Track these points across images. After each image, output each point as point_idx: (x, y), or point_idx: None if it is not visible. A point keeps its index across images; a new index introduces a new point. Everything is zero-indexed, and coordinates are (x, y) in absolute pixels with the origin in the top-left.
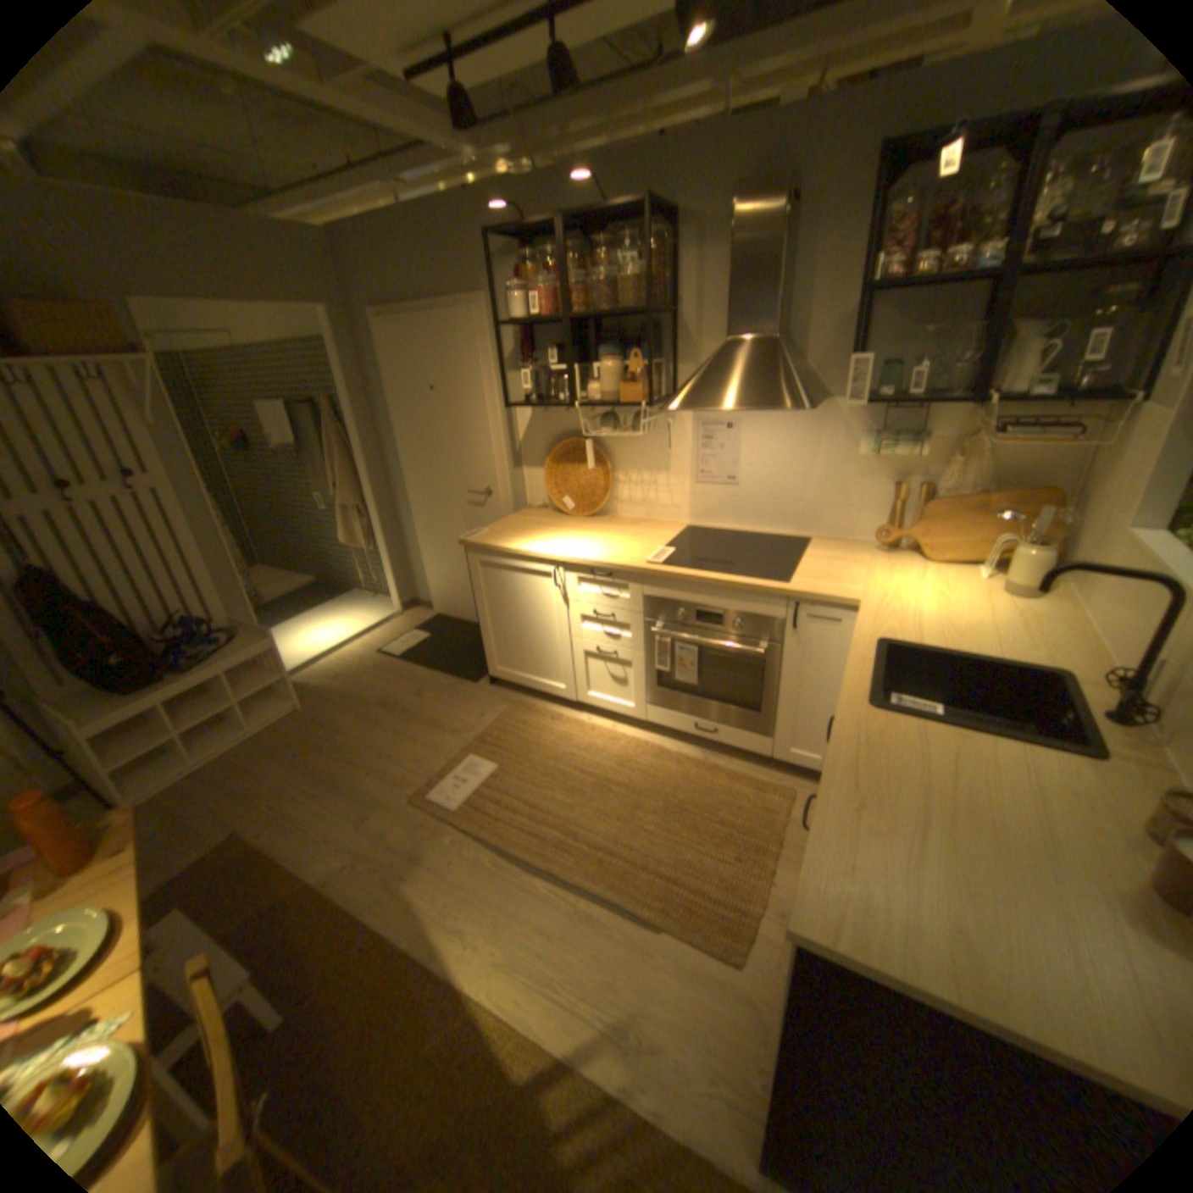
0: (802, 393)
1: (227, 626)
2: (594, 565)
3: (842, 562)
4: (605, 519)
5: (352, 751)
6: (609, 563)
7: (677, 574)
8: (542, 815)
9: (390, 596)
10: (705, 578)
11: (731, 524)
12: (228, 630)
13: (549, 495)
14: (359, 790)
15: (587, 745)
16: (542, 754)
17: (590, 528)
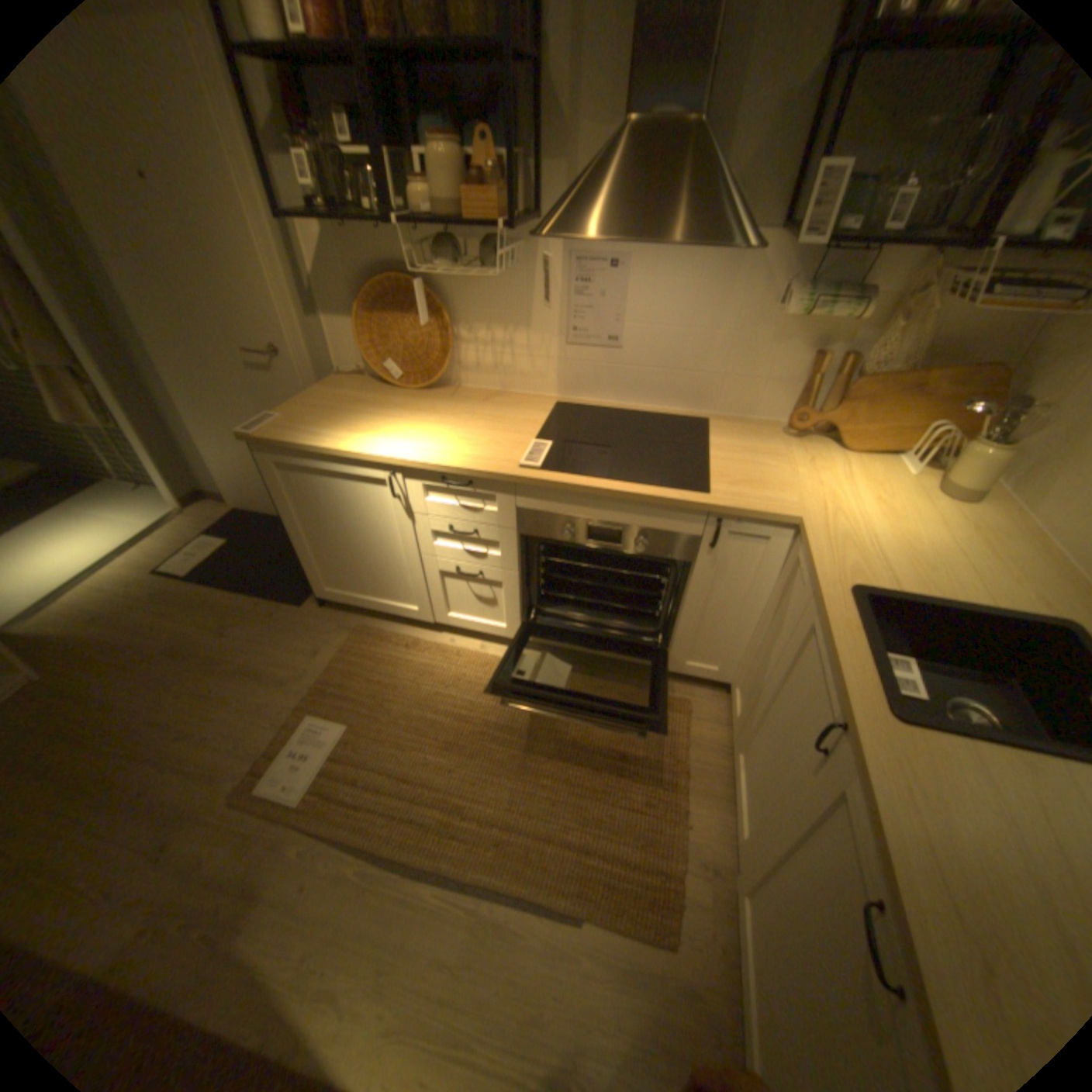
0: (748, 218)
1: None
2: (447, 470)
3: (756, 455)
4: (447, 391)
5: (130, 736)
6: (469, 468)
7: (565, 484)
8: (415, 788)
9: (157, 490)
10: (603, 489)
11: (610, 398)
12: None
13: (363, 357)
14: (150, 797)
15: (455, 678)
16: (401, 699)
17: (428, 406)
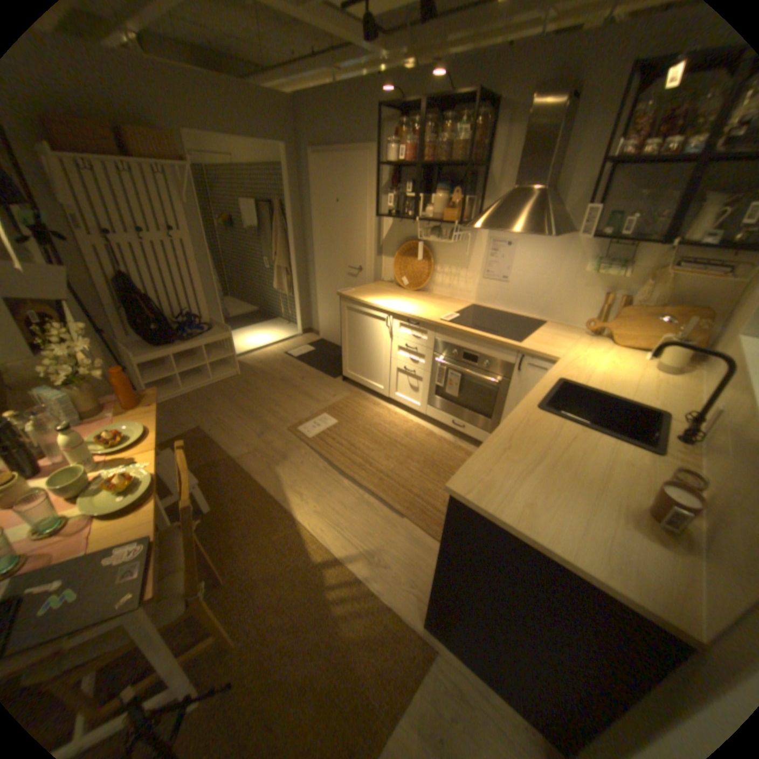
0: (552, 225)
1: (209, 322)
2: (410, 317)
3: (560, 338)
4: (425, 294)
5: (263, 400)
6: (419, 317)
7: (456, 328)
8: (356, 450)
9: (297, 324)
10: (471, 333)
11: (500, 307)
12: (209, 324)
13: (394, 275)
14: (263, 419)
15: (389, 421)
16: (363, 421)
17: (414, 297)
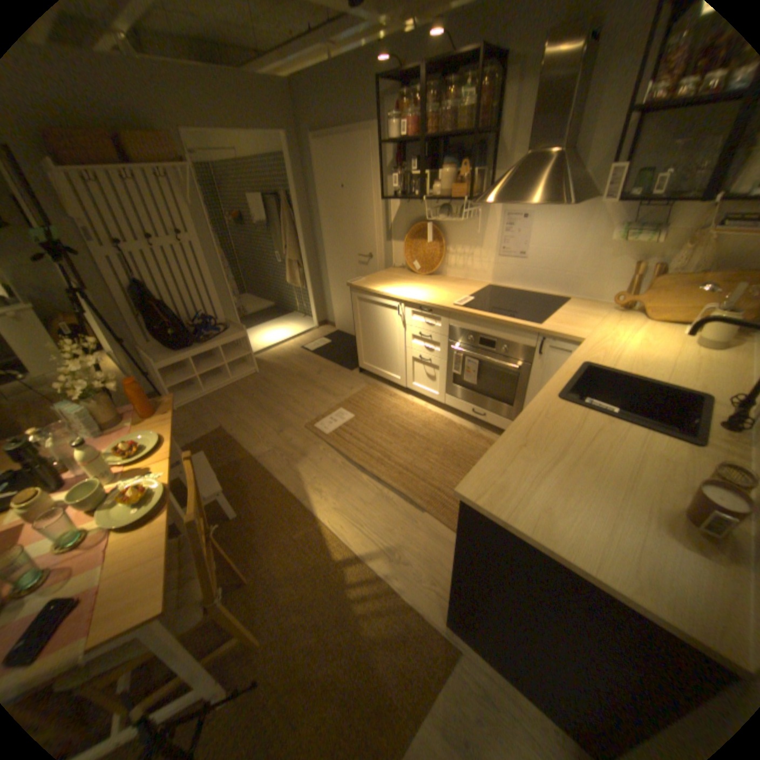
0: (571, 192)
1: (224, 323)
2: (422, 304)
3: (585, 315)
4: (438, 277)
5: (281, 397)
6: (430, 303)
7: (470, 313)
8: (374, 444)
9: (312, 317)
10: (487, 317)
11: (518, 285)
12: (224, 325)
13: (405, 260)
14: (282, 416)
15: (407, 413)
16: (380, 413)
17: (426, 282)
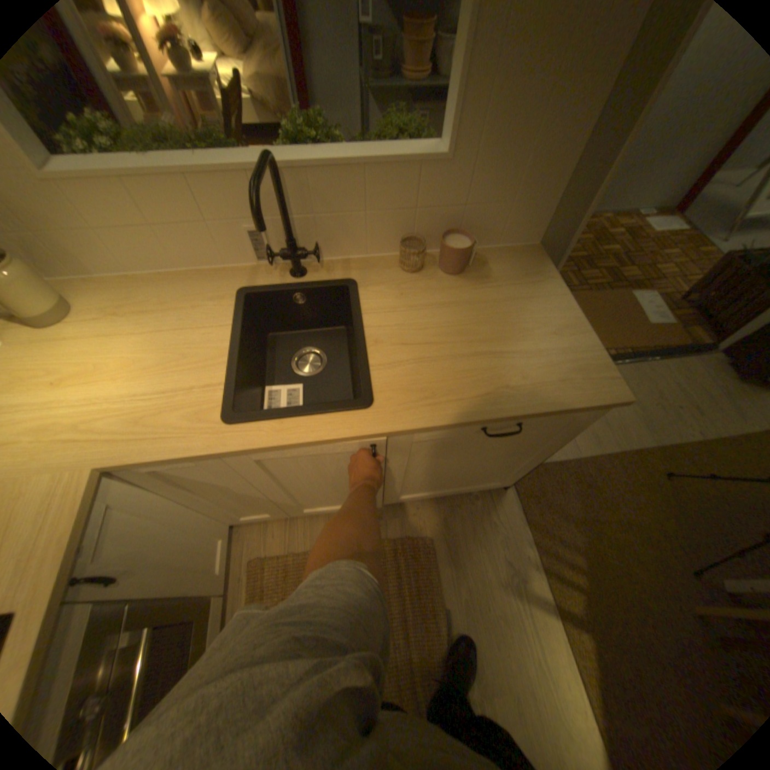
0: None
1: None
2: None
3: None
4: None
5: None
6: None
7: None
8: None
9: None
10: None
11: None
12: None
13: None
14: None
15: None
16: None
17: None
